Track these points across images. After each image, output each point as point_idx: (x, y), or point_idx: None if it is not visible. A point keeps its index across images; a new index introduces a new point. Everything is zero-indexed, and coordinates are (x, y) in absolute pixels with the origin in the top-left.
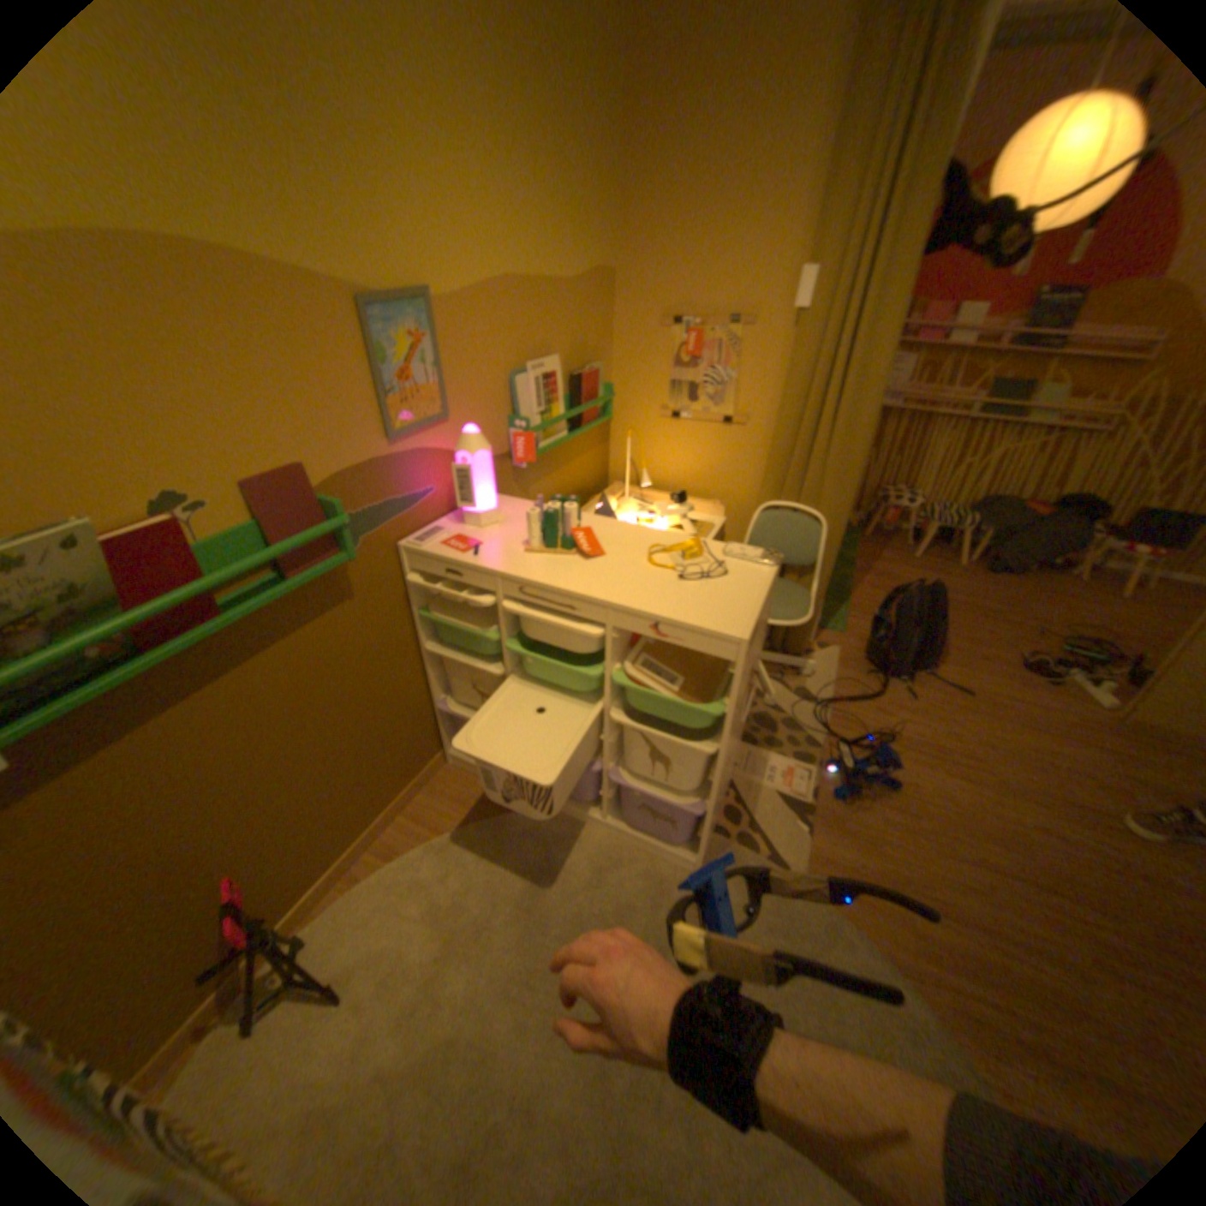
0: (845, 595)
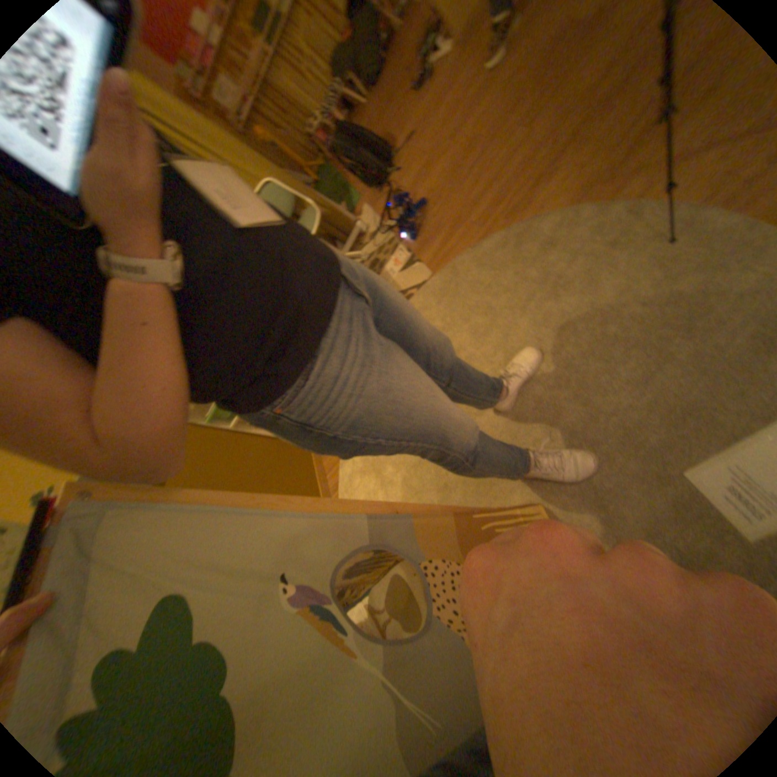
0: (346, 186)
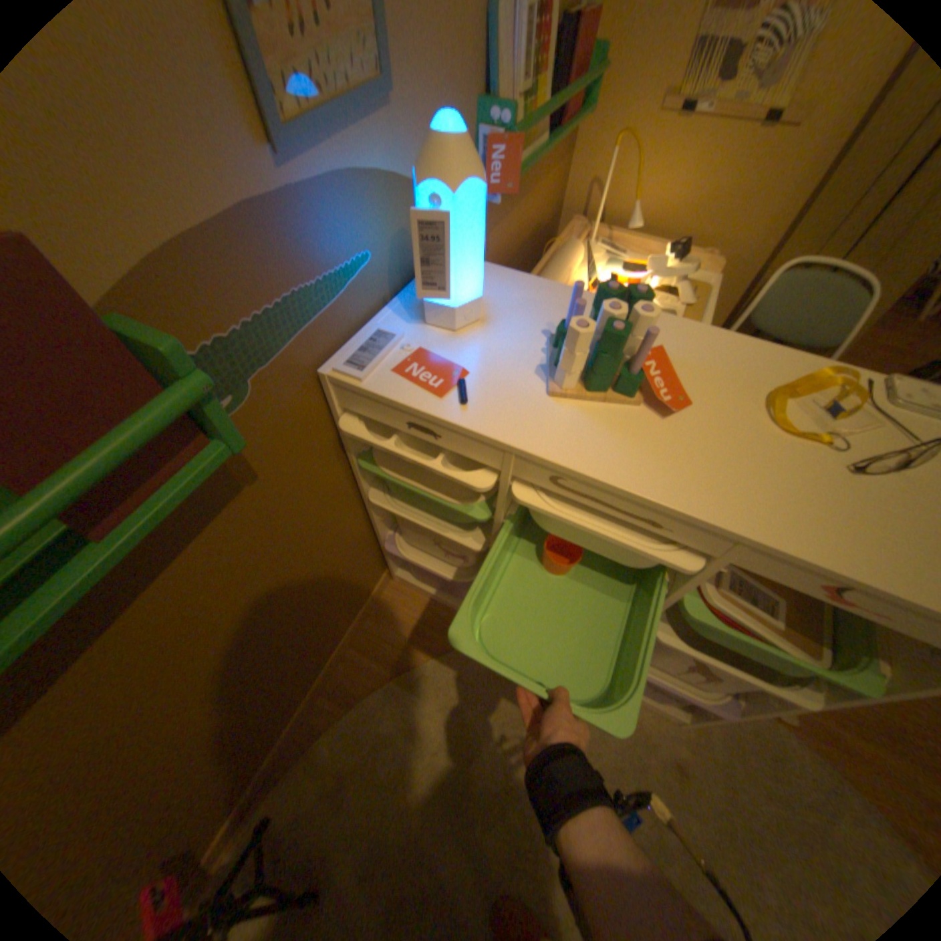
0: None
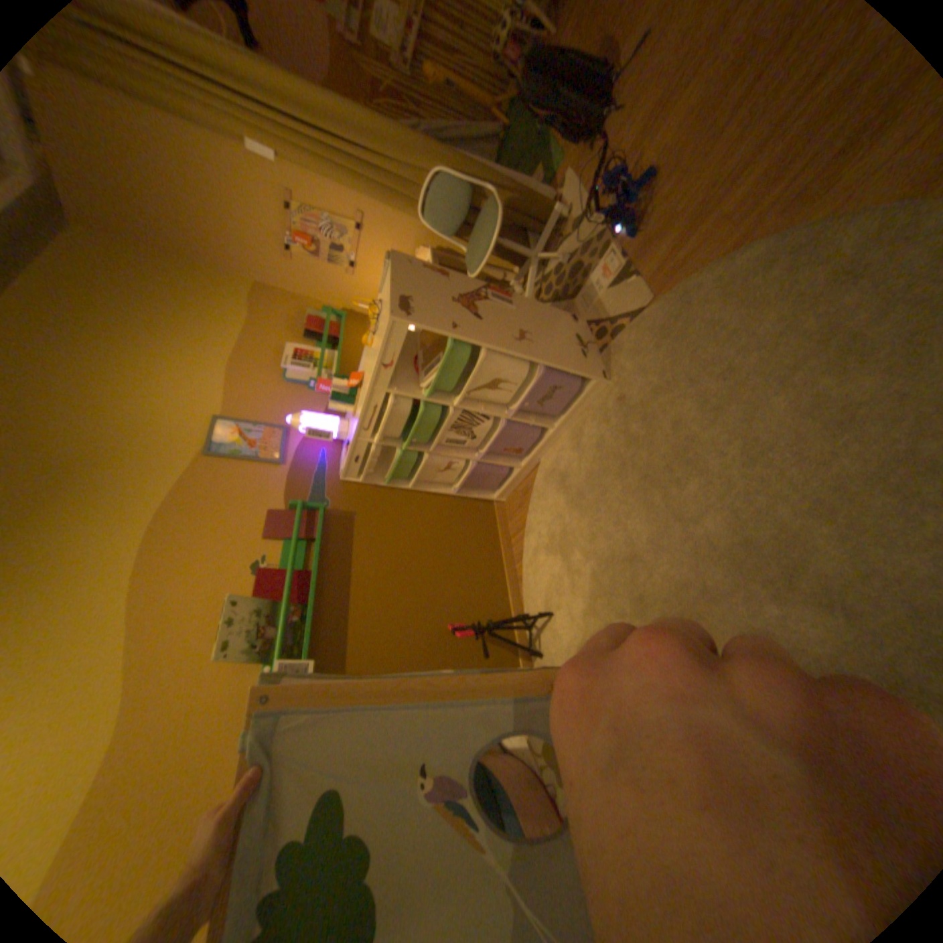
0: (546, 136)
